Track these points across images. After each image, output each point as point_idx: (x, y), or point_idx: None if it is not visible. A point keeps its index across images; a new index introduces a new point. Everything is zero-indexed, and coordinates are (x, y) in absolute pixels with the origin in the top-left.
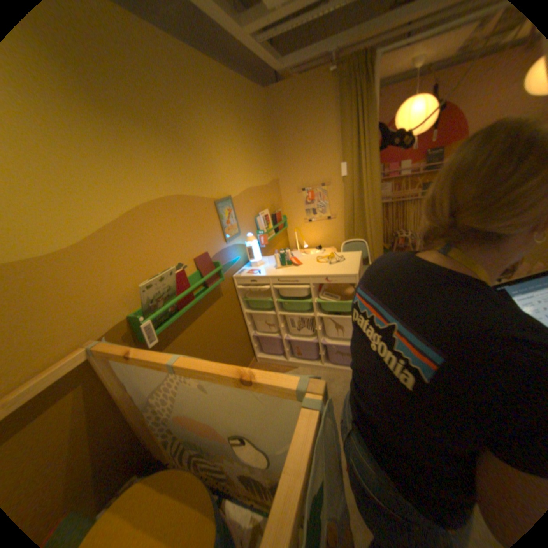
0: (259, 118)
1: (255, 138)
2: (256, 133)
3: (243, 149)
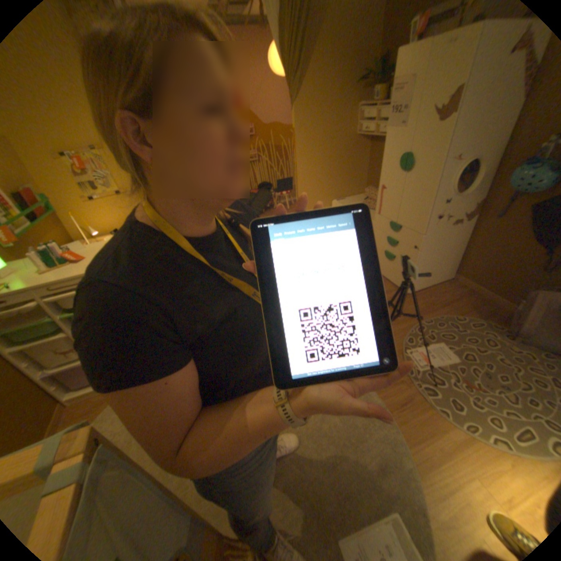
0: None
1: None
2: None
3: None
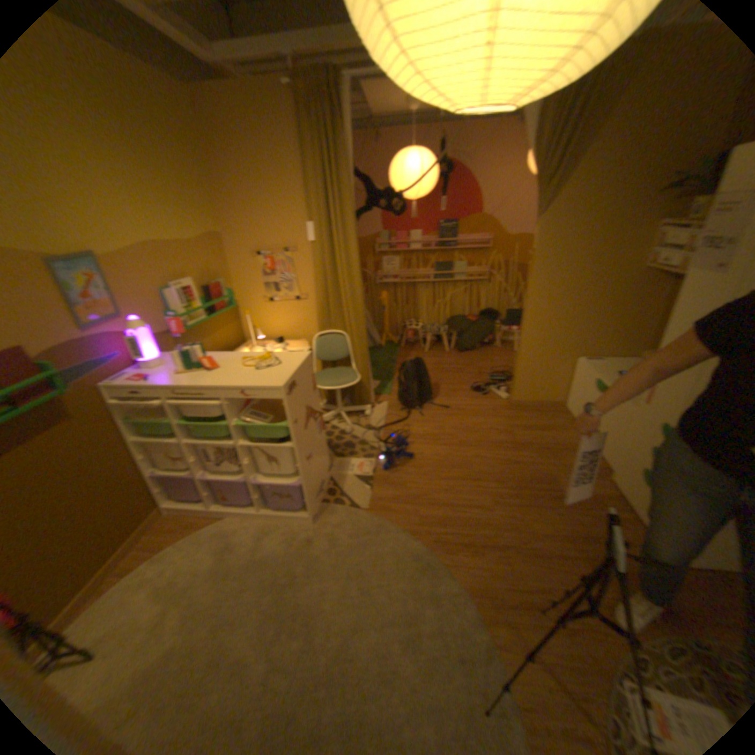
0: (176, 132)
1: (164, 163)
2: (167, 155)
3: (132, 177)
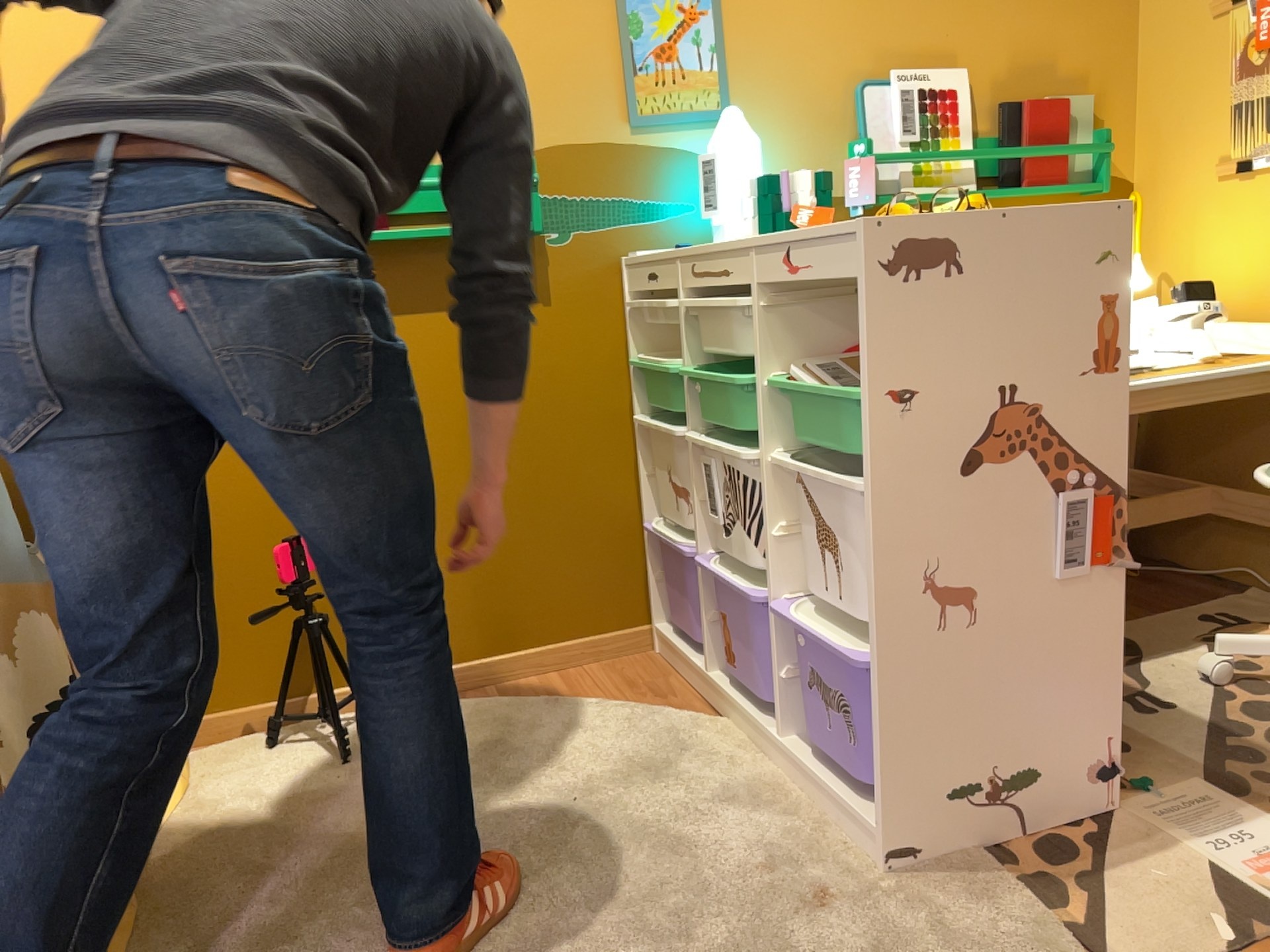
0: None
1: None
2: None
3: None
